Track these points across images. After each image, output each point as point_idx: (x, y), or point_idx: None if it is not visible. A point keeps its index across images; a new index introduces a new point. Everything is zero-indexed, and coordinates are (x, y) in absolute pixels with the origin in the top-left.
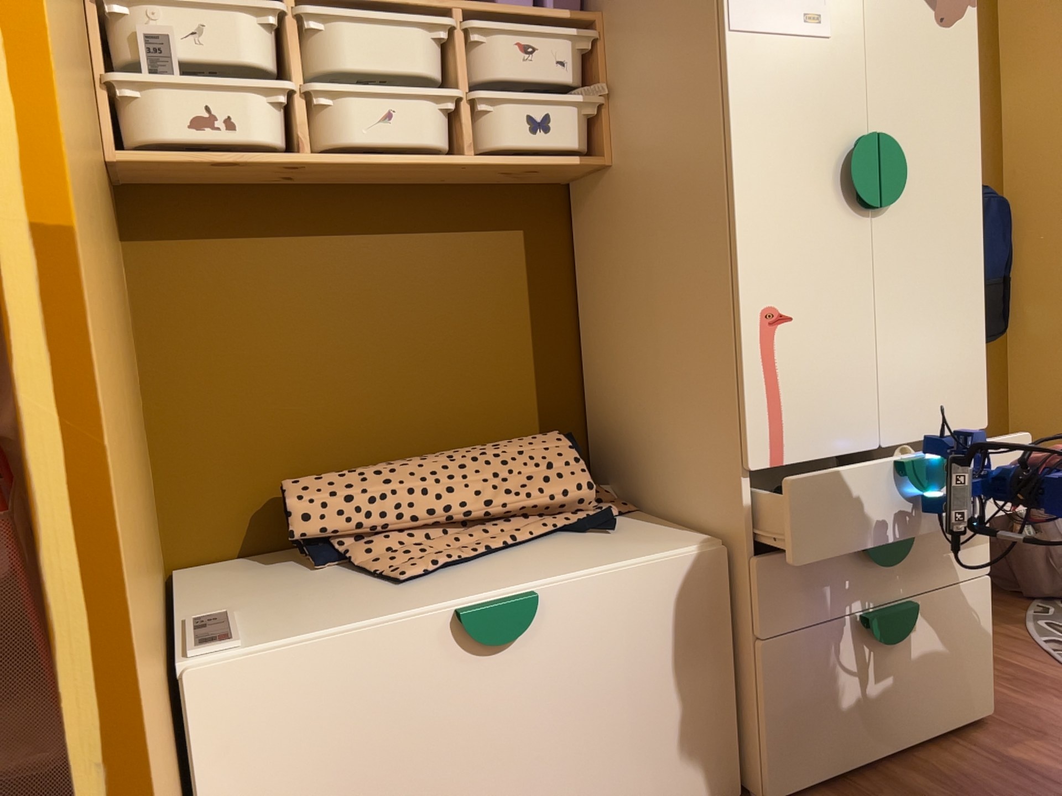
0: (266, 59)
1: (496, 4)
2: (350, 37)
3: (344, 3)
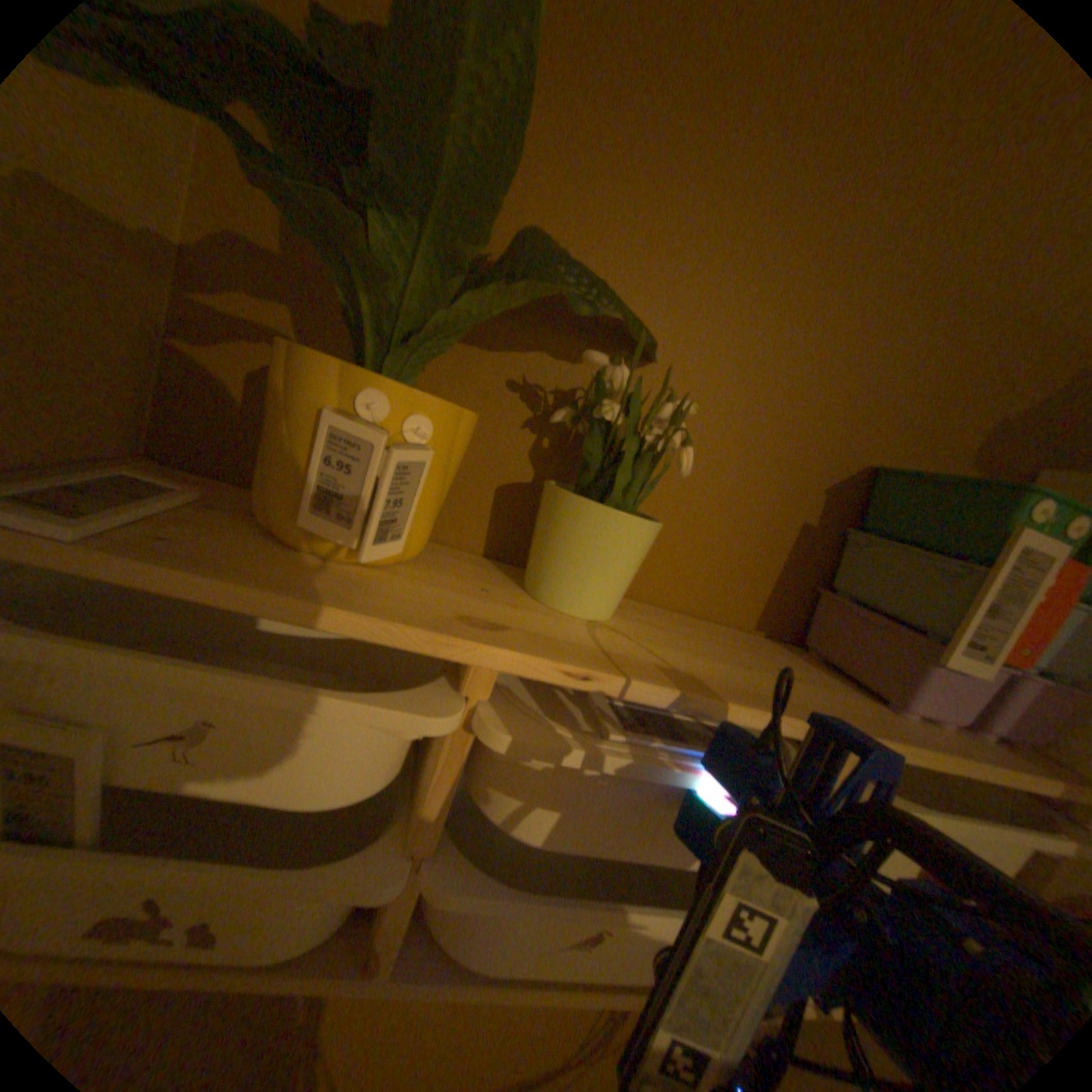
0: (385, 761)
1: (939, 745)
2: (601, 763)
3: (622, 670)
